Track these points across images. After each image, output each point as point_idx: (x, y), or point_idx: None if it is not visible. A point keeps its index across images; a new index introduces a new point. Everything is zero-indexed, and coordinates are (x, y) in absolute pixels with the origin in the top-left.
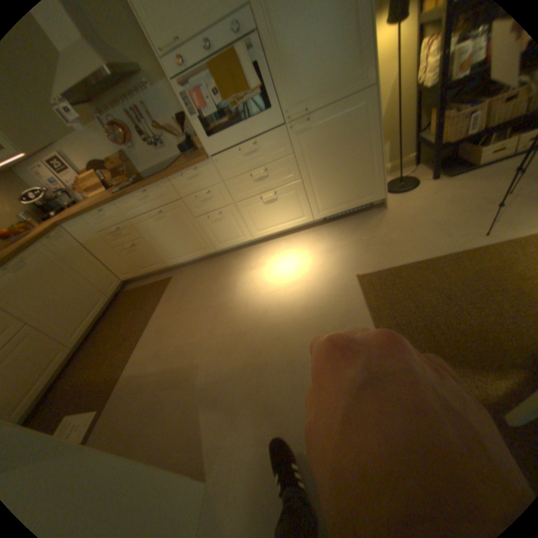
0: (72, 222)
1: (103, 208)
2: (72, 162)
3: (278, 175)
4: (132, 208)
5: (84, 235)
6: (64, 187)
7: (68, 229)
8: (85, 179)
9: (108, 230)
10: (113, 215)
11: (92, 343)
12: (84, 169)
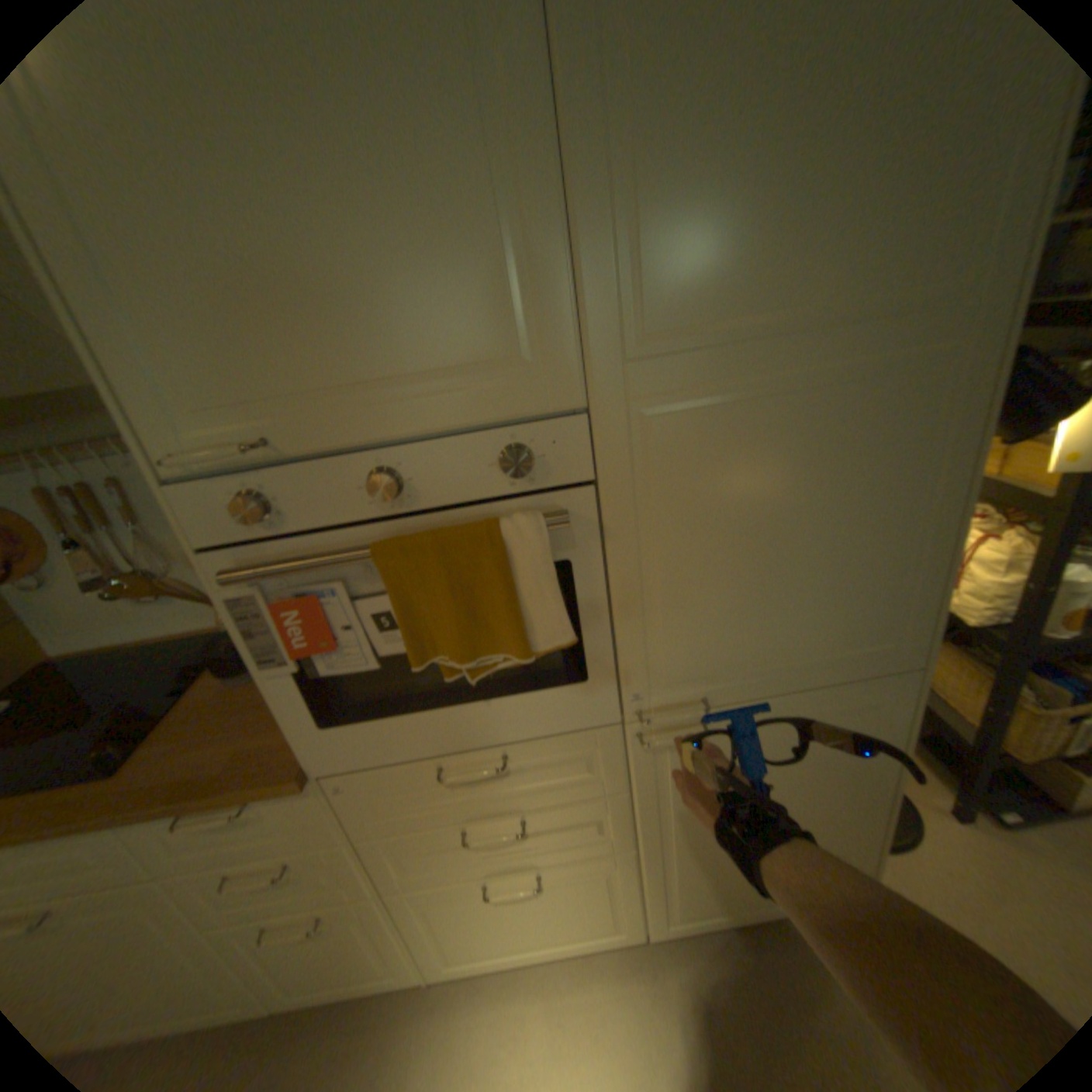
0: None
1: None
2: None
3: (558, 841)
4: None
5: None
6: None
7: None
8: None
9: None
10: None
11: None
12: None
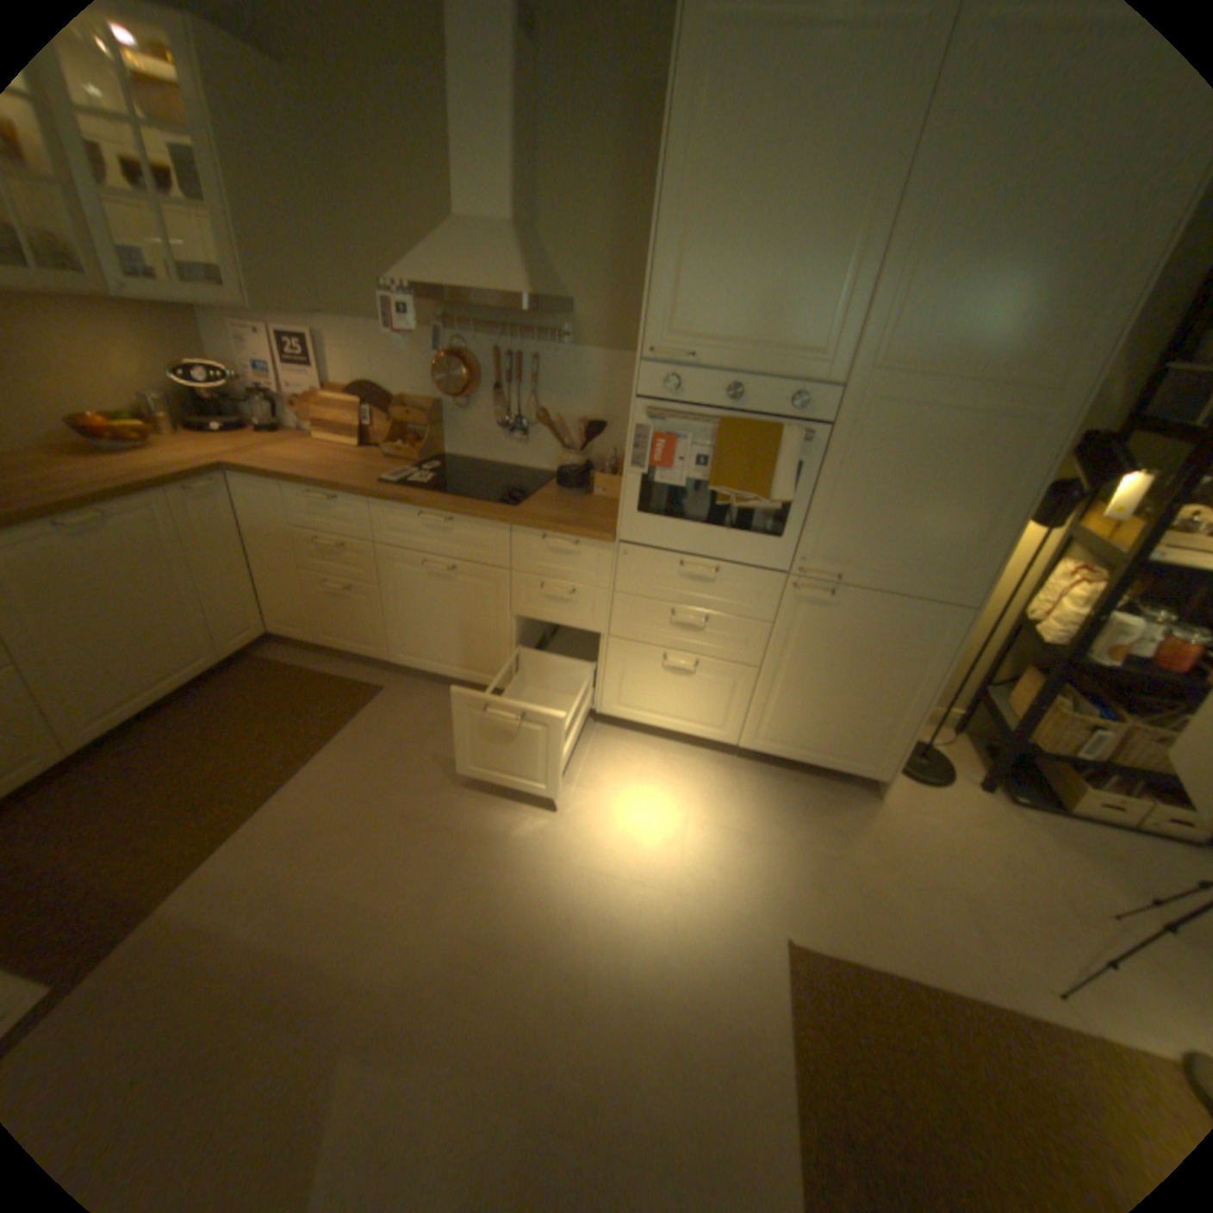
0: (253, 482)
1: (340, 499)
2: (325, 363)
3: (719, 641)
4: (398, 532)
5: (257, 515)
6: (273, 389)
7: (233, 489)
8: (330, 406)
9: (315, 537)
10: (349, 520)
11: (119, 762)
12: (339, 387)
